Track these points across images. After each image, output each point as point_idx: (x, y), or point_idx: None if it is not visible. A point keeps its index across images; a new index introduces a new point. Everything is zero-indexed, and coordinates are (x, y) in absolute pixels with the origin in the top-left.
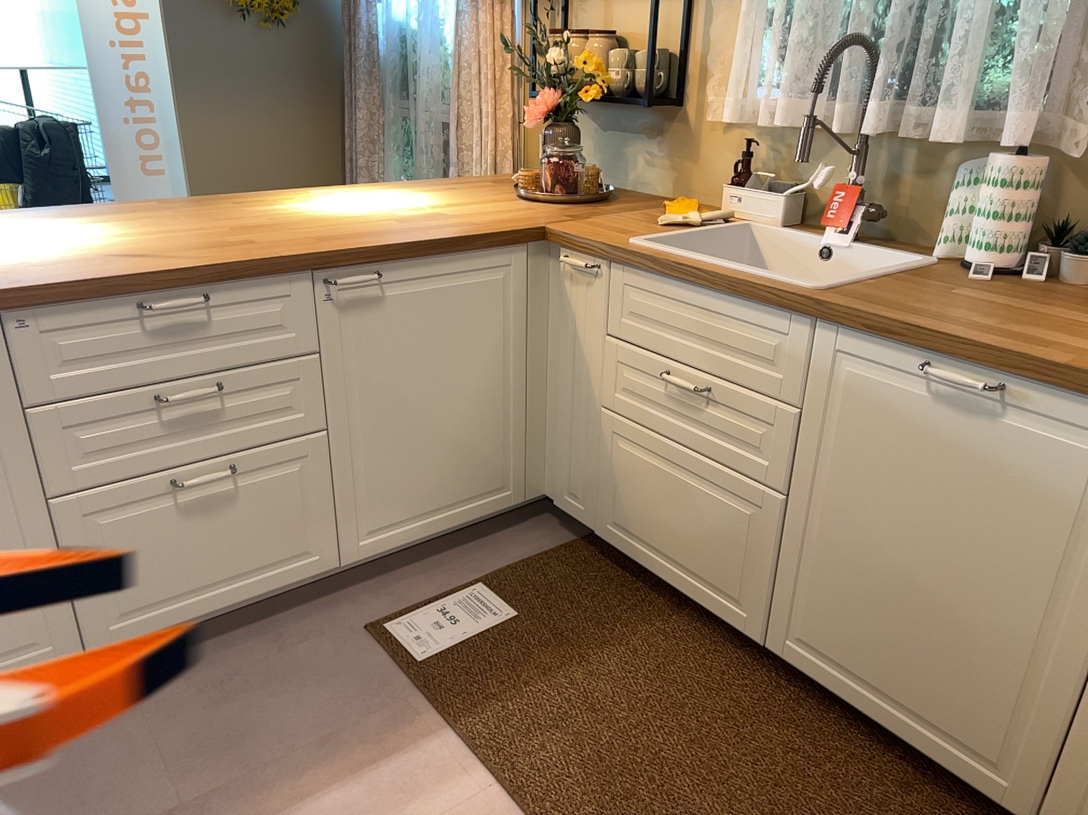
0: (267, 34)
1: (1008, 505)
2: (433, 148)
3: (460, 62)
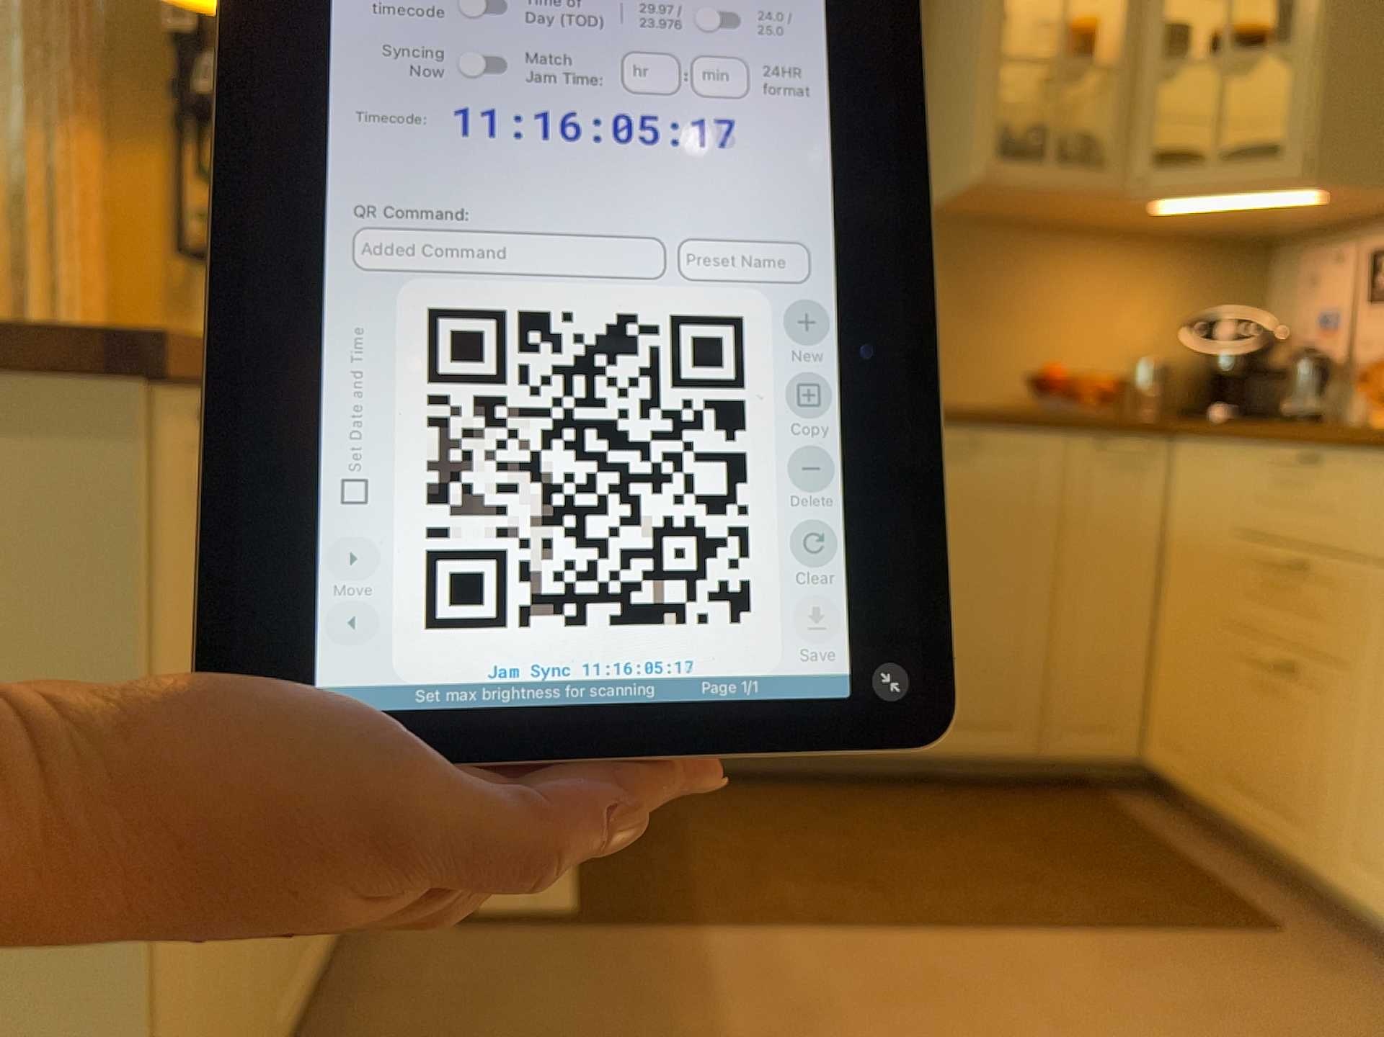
0: None
1: (990, 519)
2: None
3: None
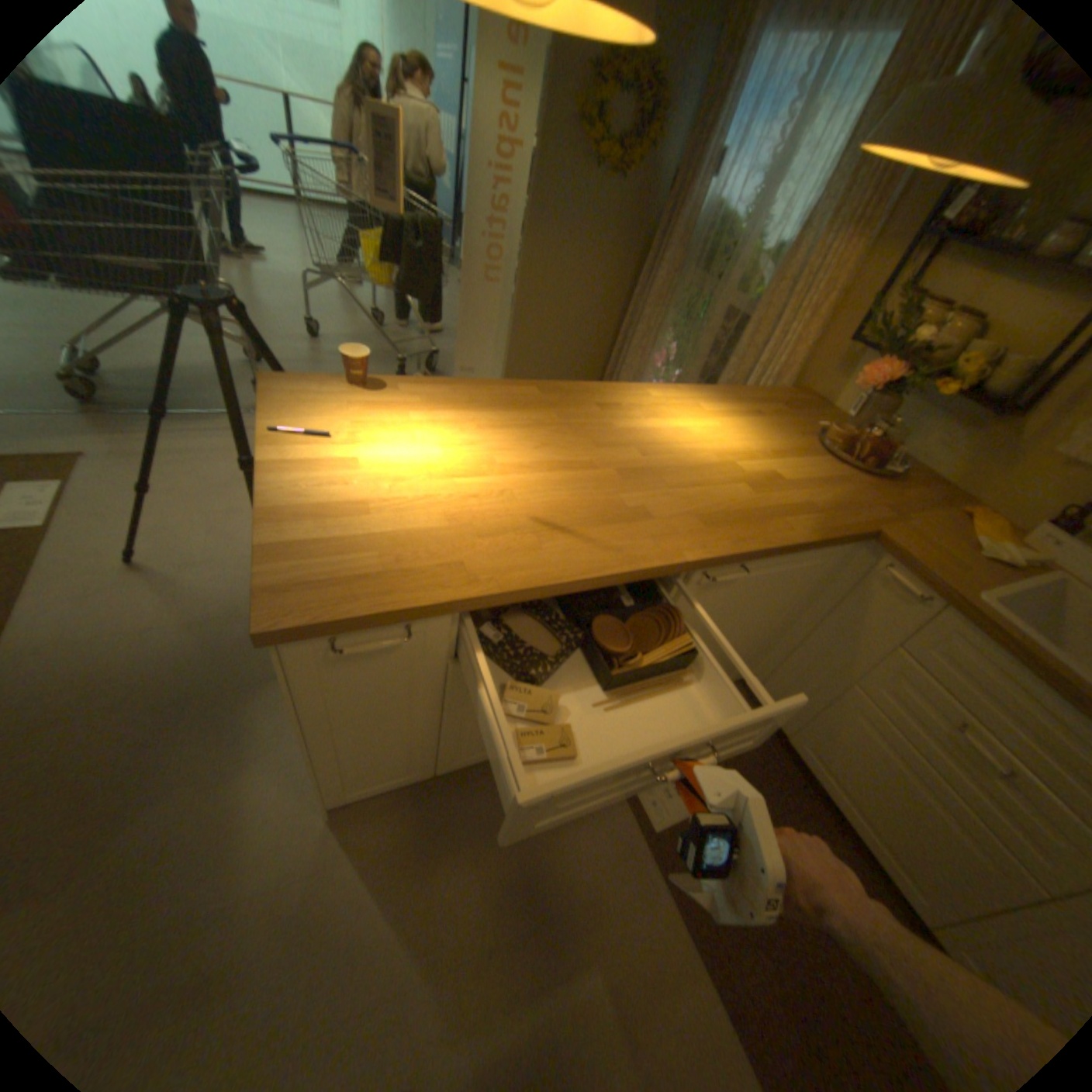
0: (608, 180)
1: None
2: (716, 327)
3: (786, 270)
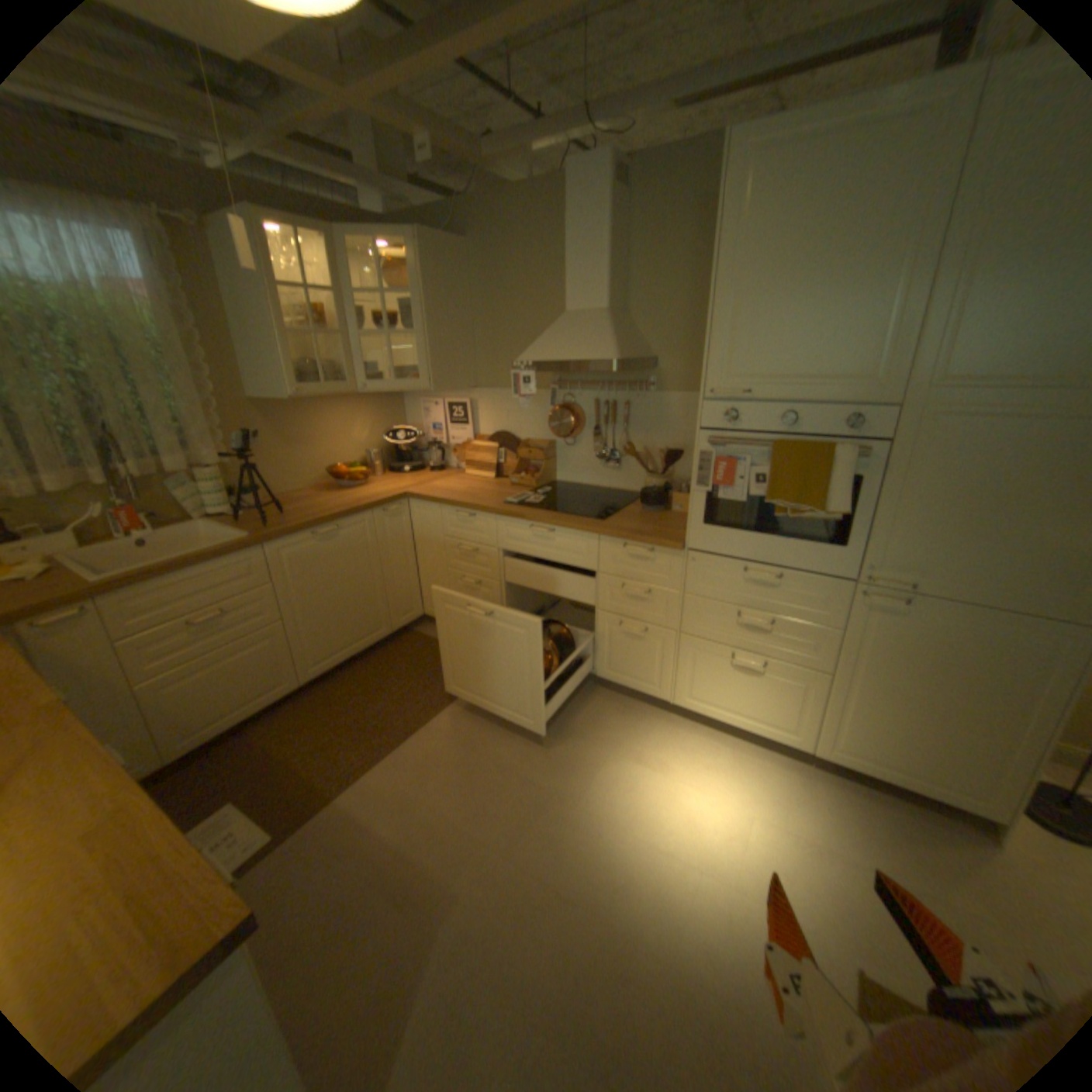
0: None
1: (352, 558)
2: None
3: None
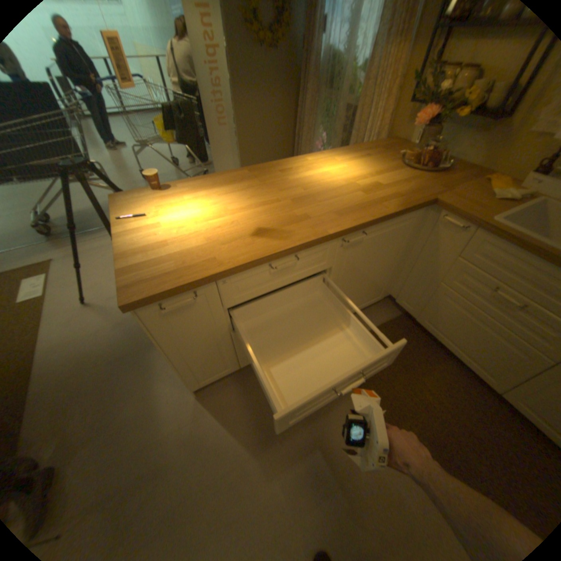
0: (268, 52)
1: None
2: (342, 117)
3: (370, 73)
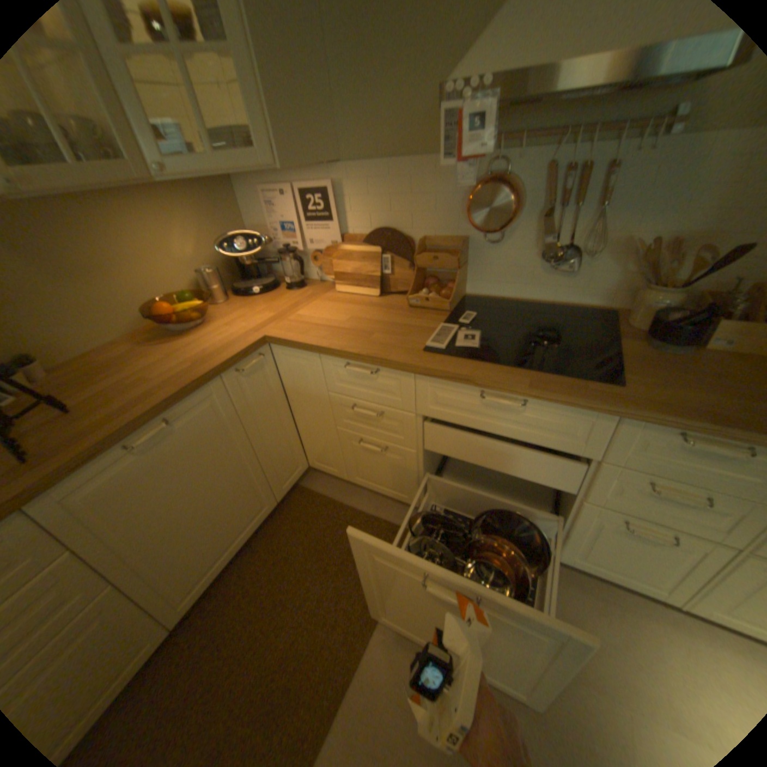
0: None
1: (203, 449)
2: None
3: None
